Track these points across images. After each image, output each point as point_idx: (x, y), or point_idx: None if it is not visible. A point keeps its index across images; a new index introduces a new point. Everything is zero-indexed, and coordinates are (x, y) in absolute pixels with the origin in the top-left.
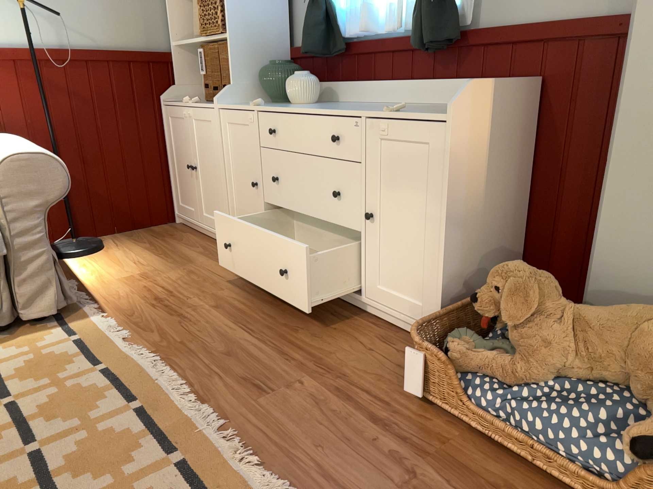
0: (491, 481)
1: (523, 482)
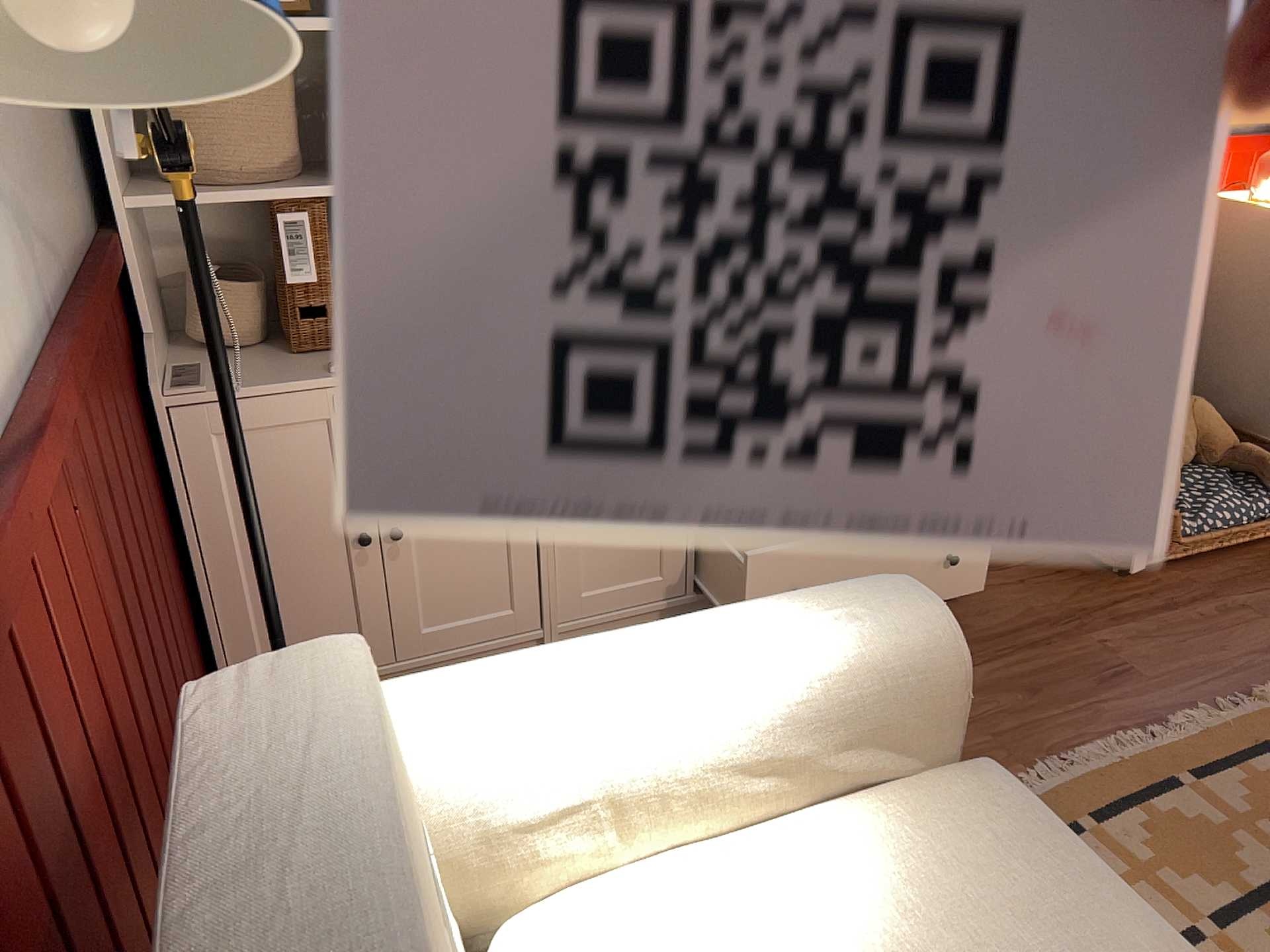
0: (1242, 577)
1: (1238, 564)
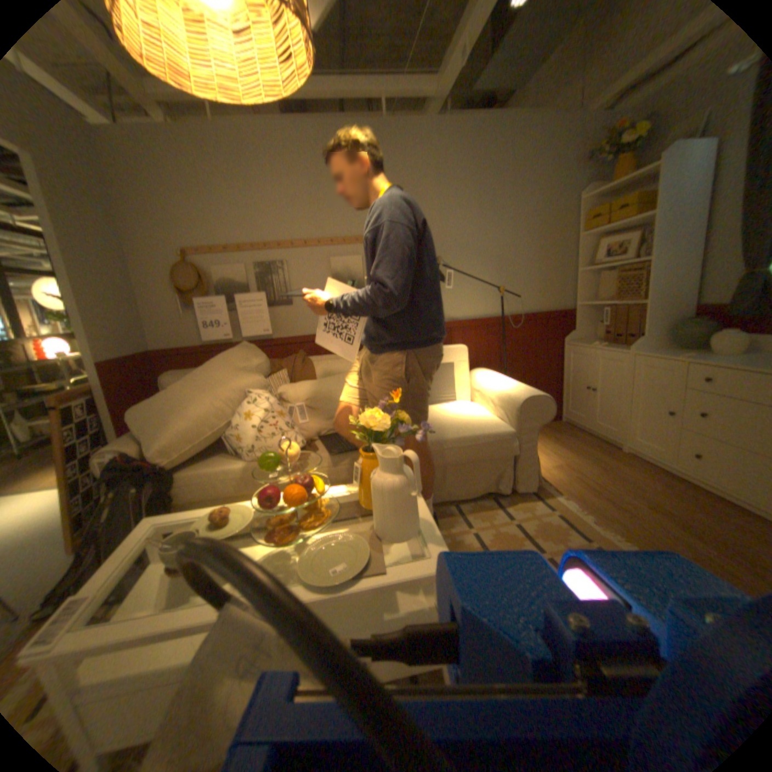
0: None
1: None
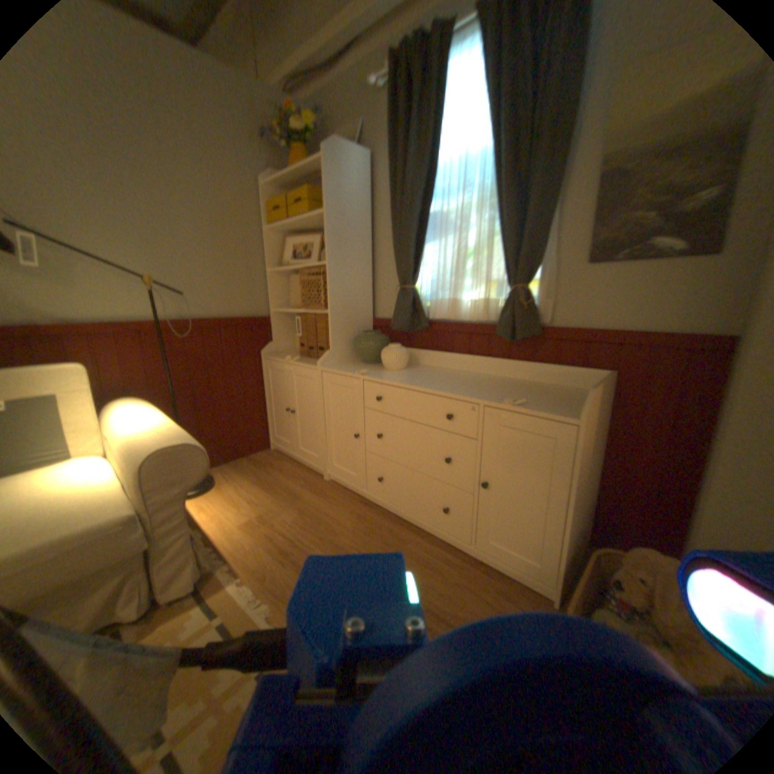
0: None
1: None
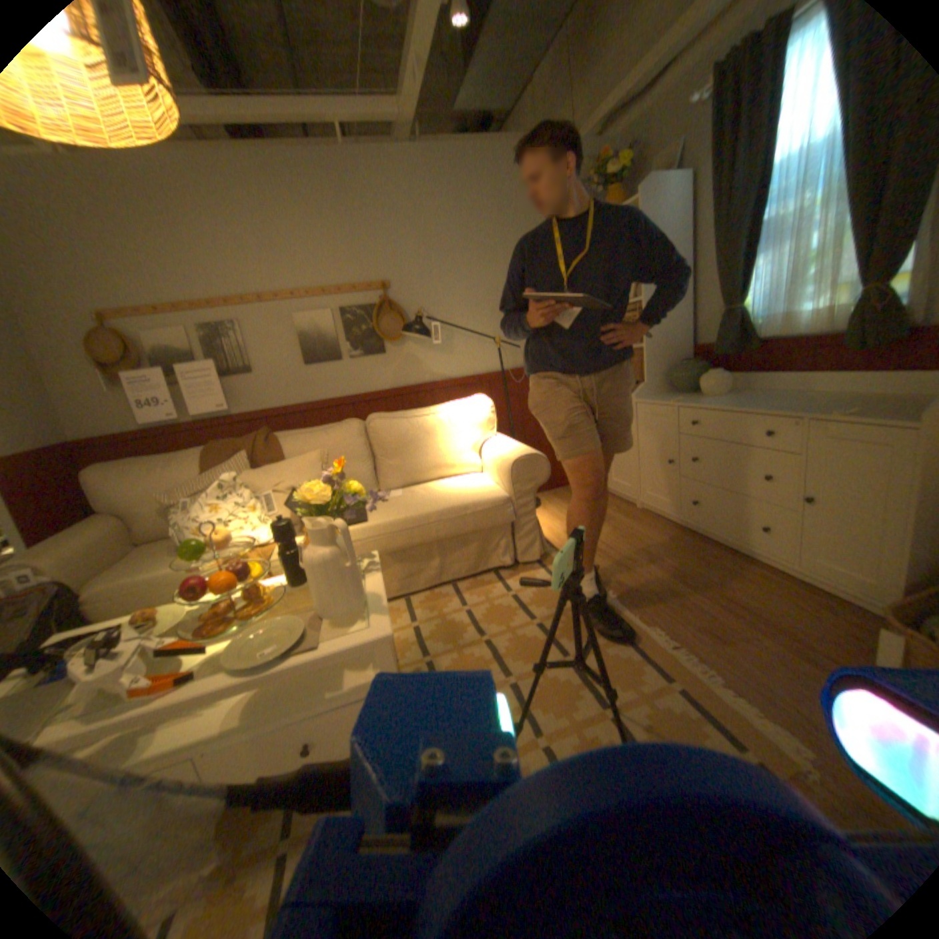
0: None
1: None
